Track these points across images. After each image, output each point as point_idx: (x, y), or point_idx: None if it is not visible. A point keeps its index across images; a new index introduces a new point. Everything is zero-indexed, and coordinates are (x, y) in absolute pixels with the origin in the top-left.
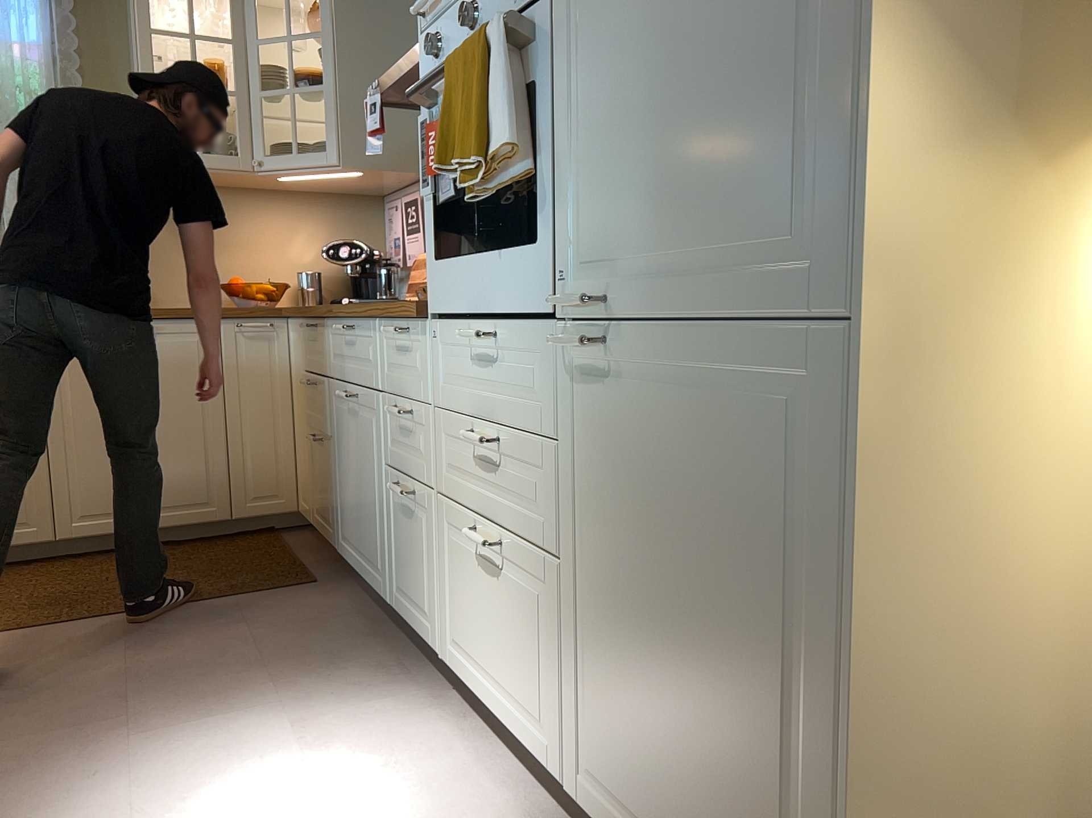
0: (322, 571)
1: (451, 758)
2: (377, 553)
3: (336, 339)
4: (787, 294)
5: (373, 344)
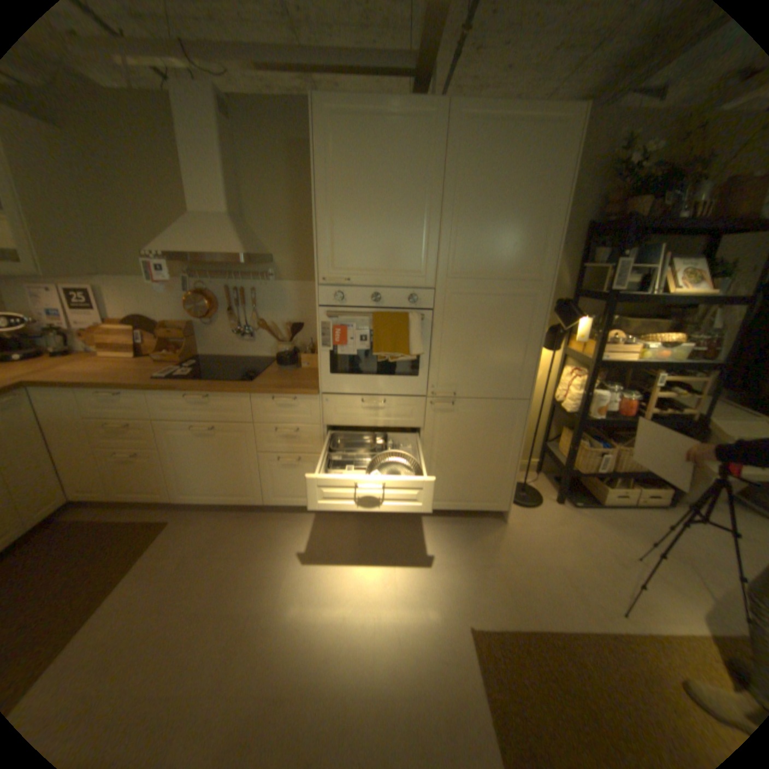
0: (153, 519)
1: (359, 528)
2: (245, 490)
3: (167, 402)
4: (510, 394)
5: (240, 404)
